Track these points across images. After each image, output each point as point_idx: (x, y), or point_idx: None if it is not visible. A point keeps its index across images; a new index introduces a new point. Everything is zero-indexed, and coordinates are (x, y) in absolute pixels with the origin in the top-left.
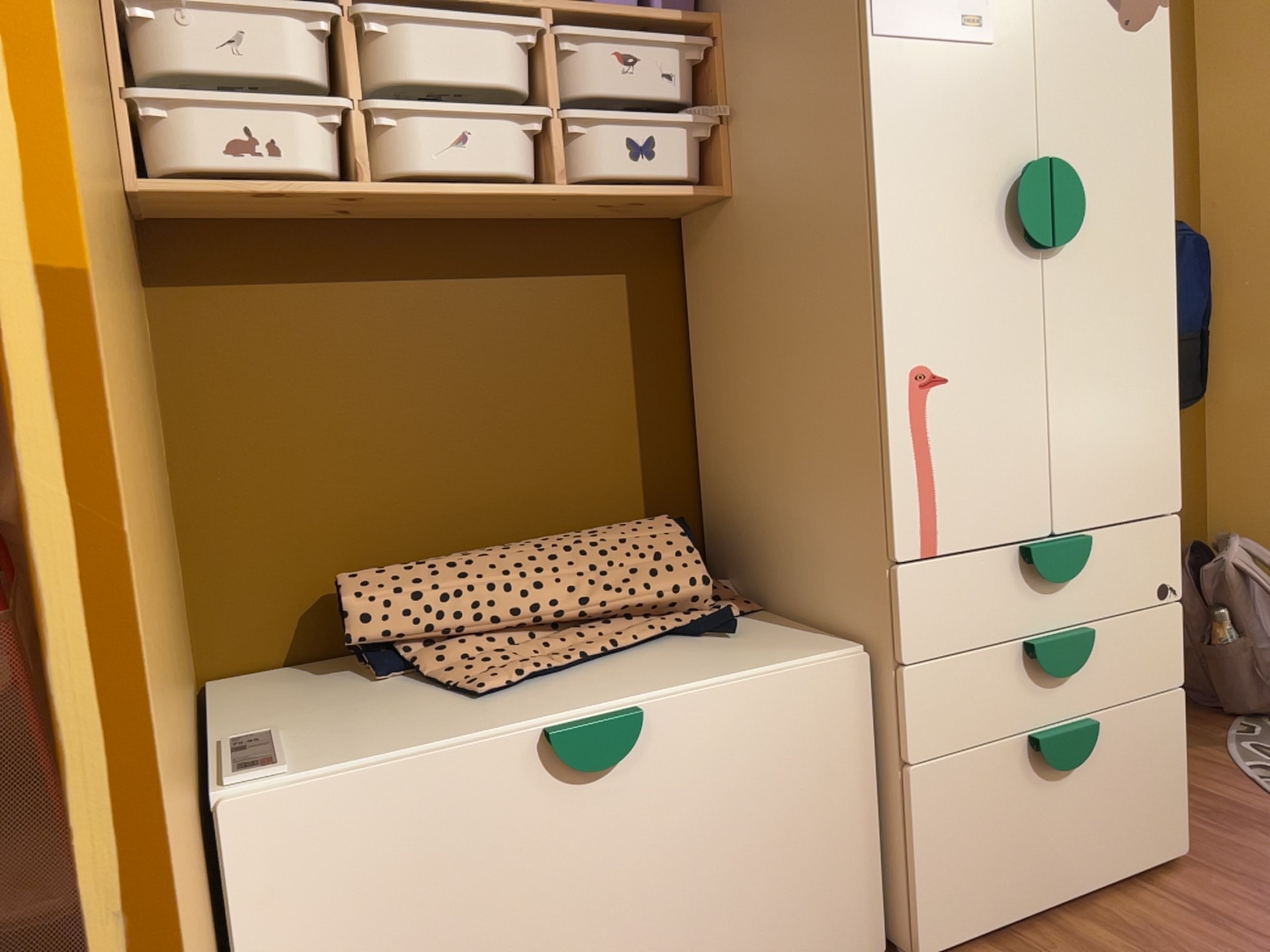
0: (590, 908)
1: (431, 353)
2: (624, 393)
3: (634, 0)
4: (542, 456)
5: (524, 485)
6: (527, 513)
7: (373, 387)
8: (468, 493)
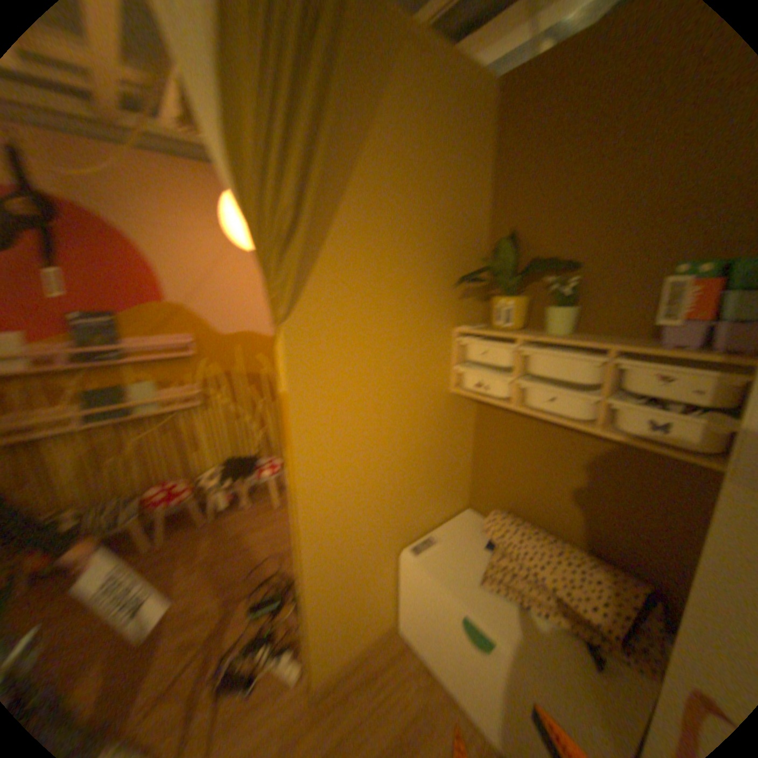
0: (471, 675)
1: (557, 456)
2: (658, 520)
3: (697, 338)
4: (598, 518)
5: (585, 524)
6: (583, 534)
7: (532, 457)
8: (559, 511)
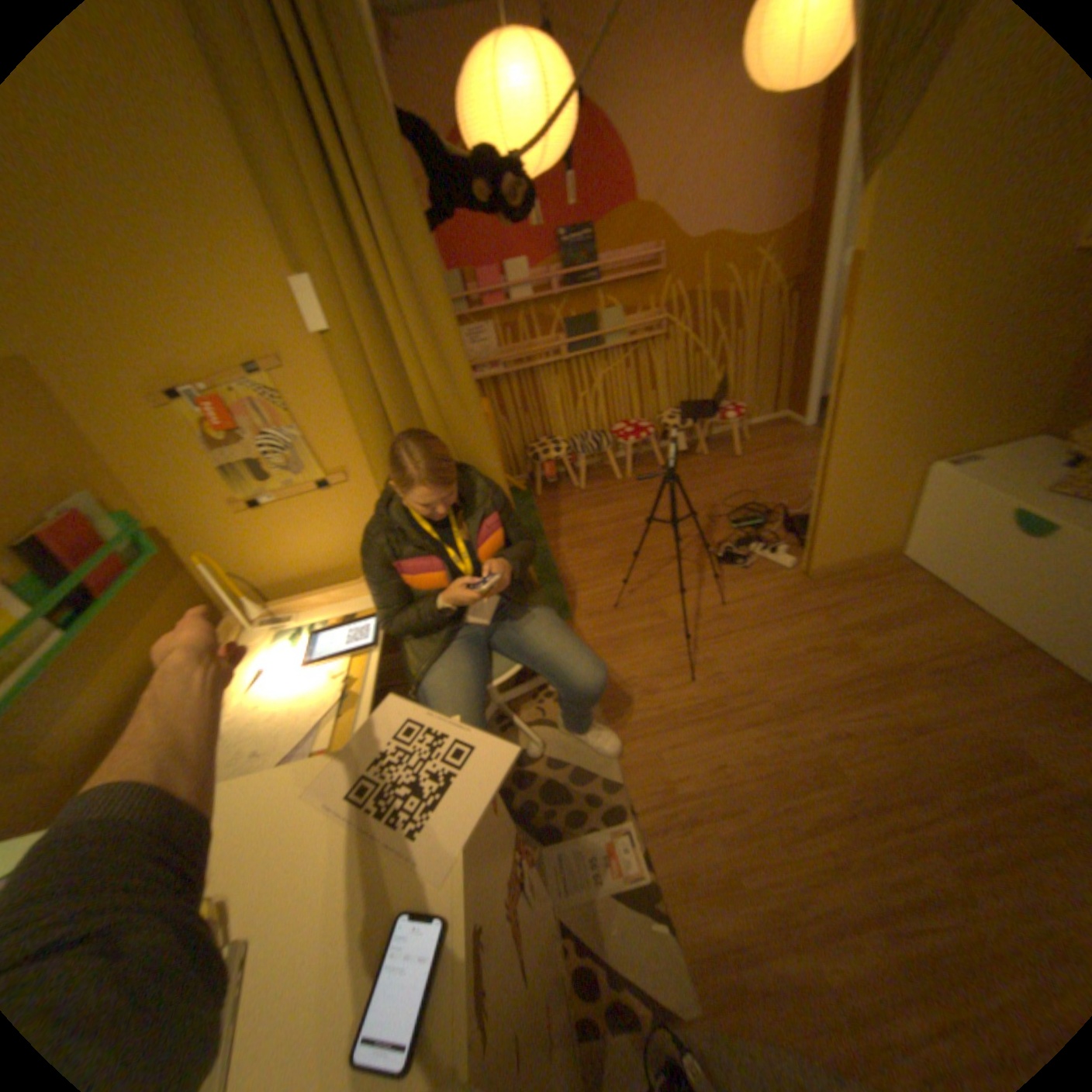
0: (1006, 568)
1: None
2: None
3: None
4: None
5: None
6: None
7: None
8: None
